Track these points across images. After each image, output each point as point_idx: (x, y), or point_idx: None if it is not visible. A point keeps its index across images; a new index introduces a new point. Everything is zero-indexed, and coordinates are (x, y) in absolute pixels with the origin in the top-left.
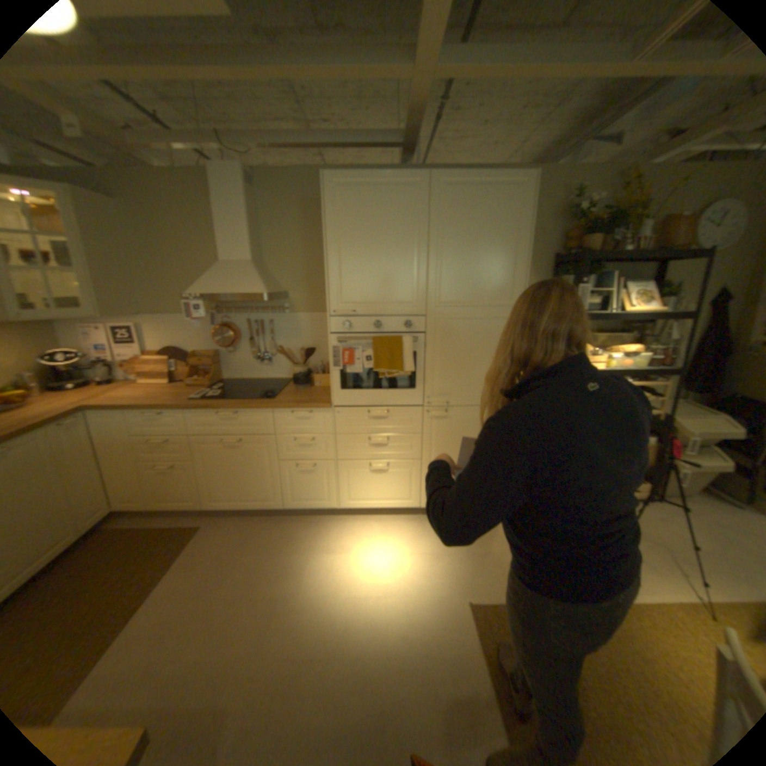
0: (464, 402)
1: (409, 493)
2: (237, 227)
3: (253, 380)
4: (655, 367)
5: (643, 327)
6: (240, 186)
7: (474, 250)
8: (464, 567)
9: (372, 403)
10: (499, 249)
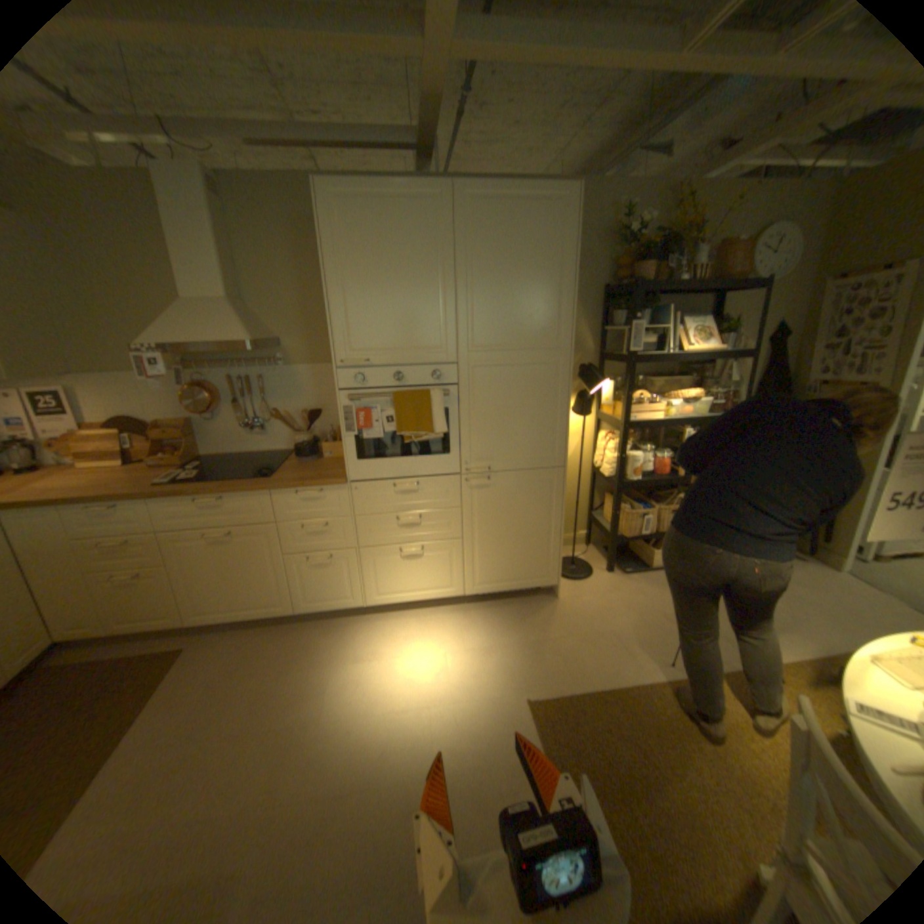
0: (509, 466)
1: (449, 580)
2: (201, 252)
3: (240, 454)
4: (715, 414)
5: (702, 369)
6: (200, 196)
7: (510, 280)
8: (519, 659)
9: (397, 474)
10: (539, 280)
